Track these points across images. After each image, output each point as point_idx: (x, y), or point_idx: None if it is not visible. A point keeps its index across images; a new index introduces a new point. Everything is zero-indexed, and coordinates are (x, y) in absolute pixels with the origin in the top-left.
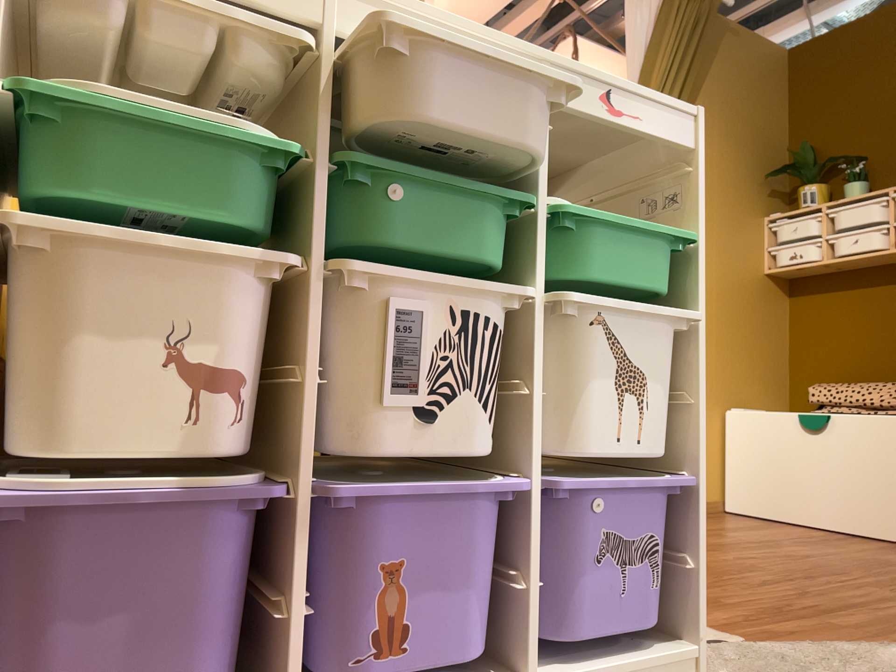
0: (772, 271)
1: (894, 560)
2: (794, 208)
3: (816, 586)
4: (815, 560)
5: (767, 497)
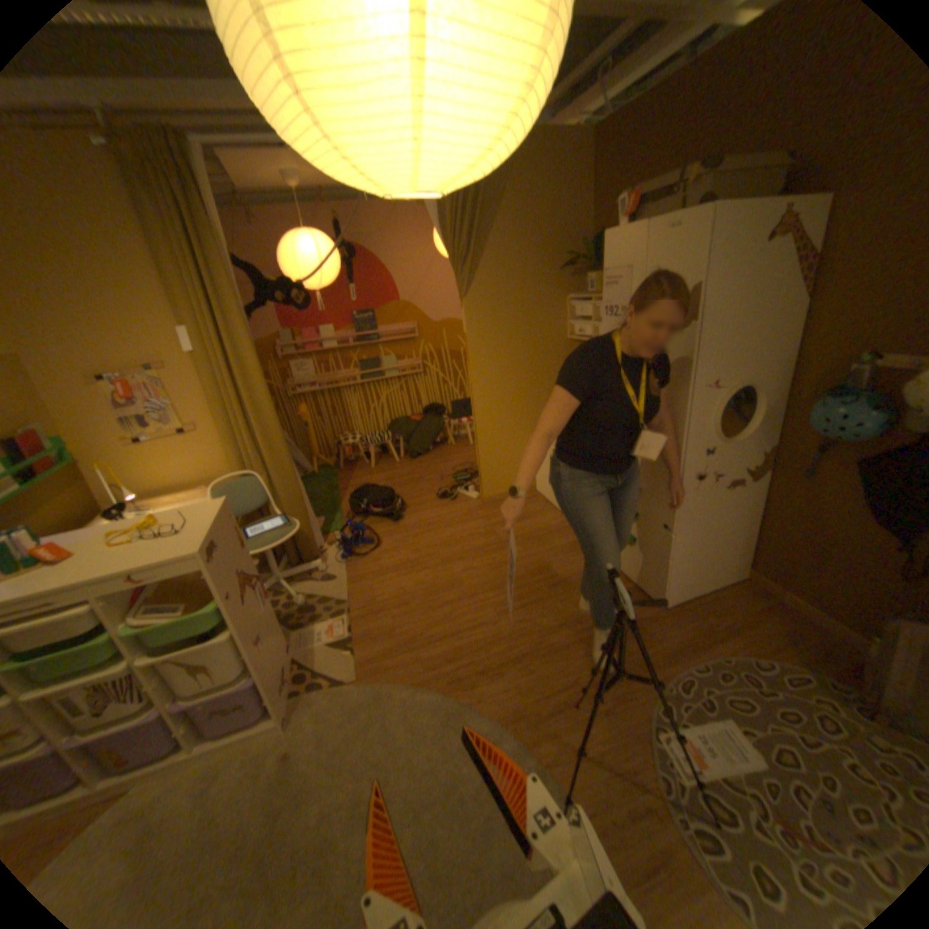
0: (574, 339)
1: (551, 571)
2: (588, 289)
3: (461, 614)
4: (502, 575)
5: (549, 494)
